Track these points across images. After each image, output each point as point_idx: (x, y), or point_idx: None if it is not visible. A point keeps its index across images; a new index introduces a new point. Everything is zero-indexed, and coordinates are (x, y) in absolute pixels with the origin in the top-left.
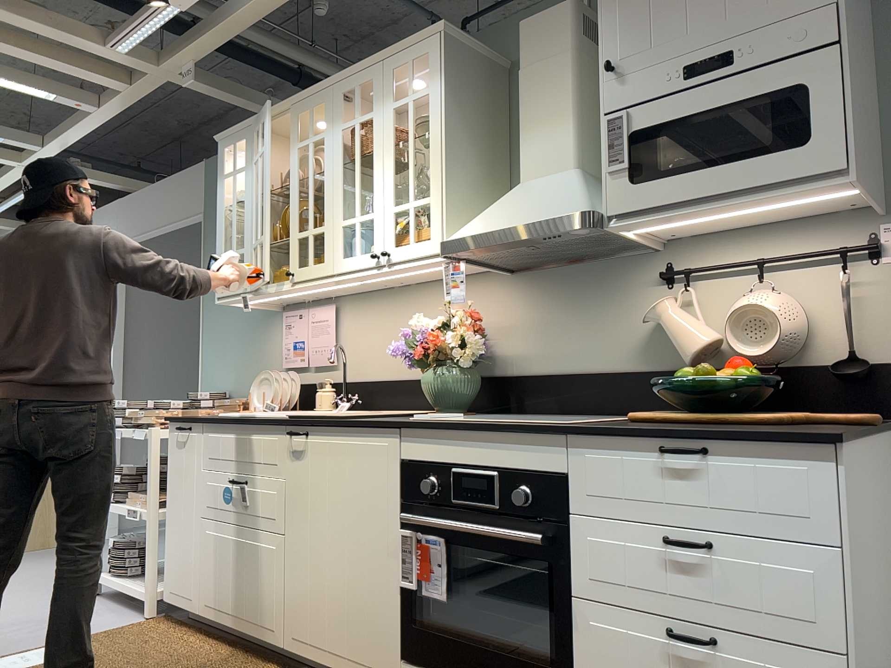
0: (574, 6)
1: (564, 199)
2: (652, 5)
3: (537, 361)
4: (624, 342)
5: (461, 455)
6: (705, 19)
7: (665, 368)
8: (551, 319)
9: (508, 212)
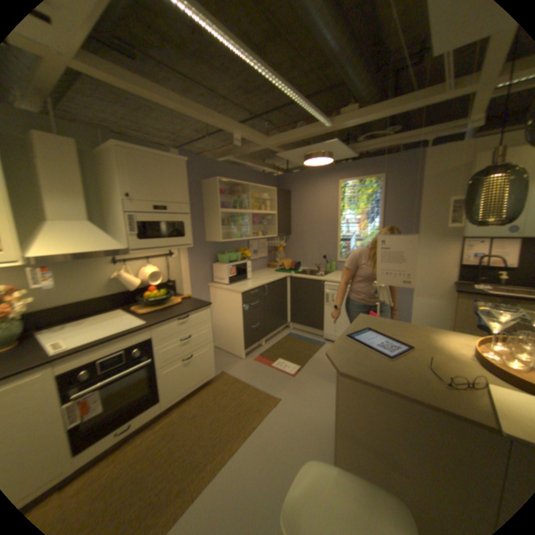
0: (75, 143)
1: (104, 240)
2: (140, 179)
3: (43, 303)
4: (95, 286)
5: (99, 355)
6: (158, 193)
7: (115, 293)
8: (51, 282)
9: (68, 242)
